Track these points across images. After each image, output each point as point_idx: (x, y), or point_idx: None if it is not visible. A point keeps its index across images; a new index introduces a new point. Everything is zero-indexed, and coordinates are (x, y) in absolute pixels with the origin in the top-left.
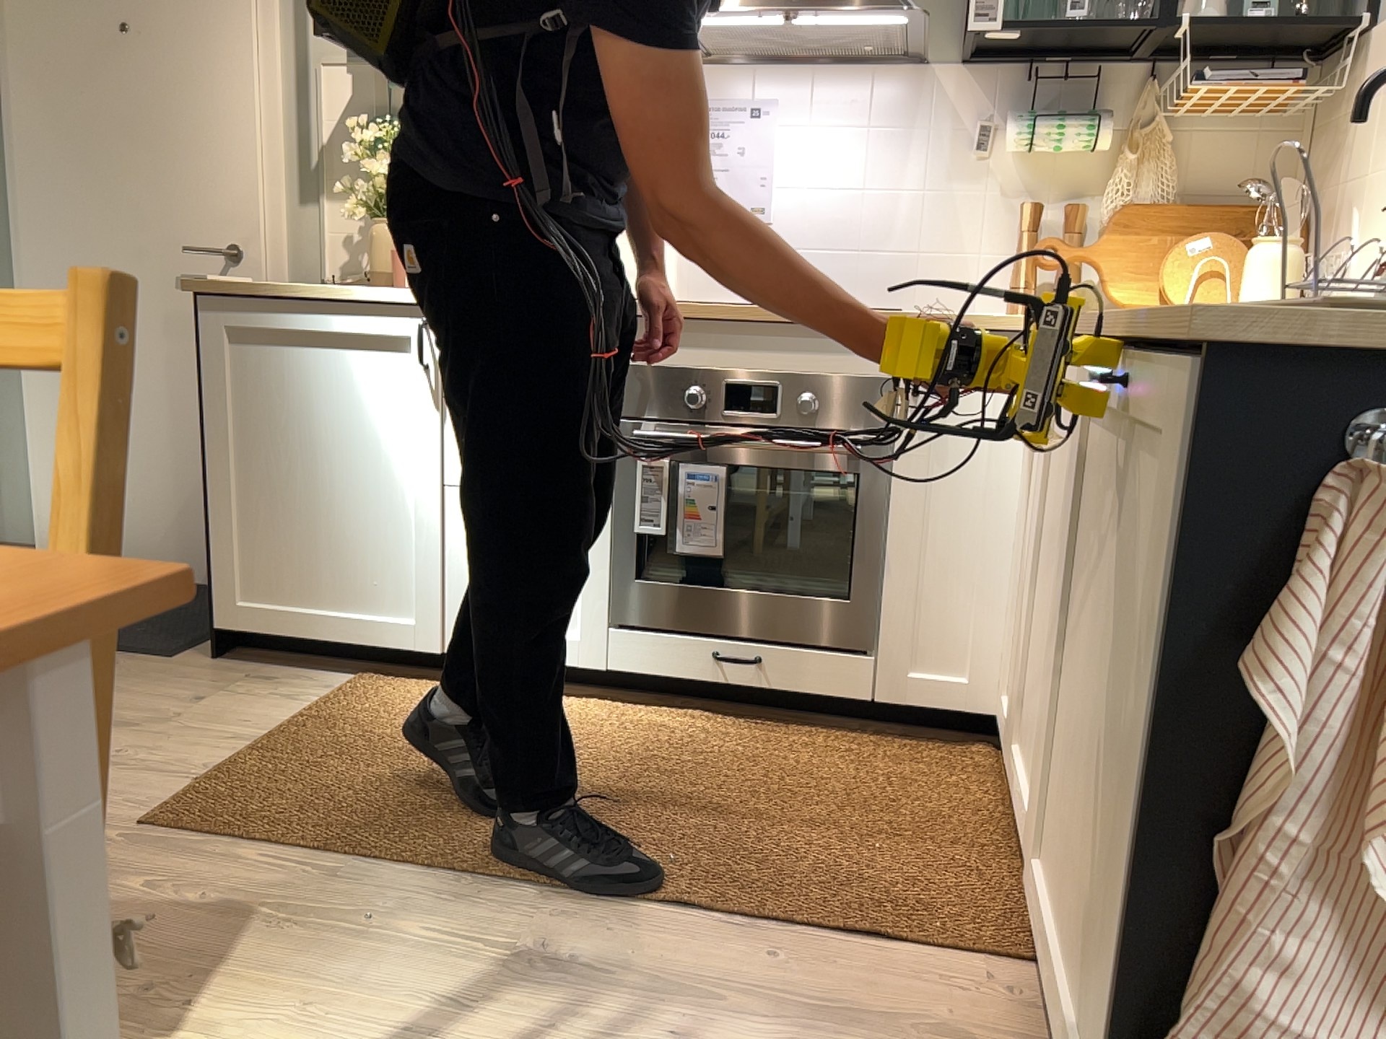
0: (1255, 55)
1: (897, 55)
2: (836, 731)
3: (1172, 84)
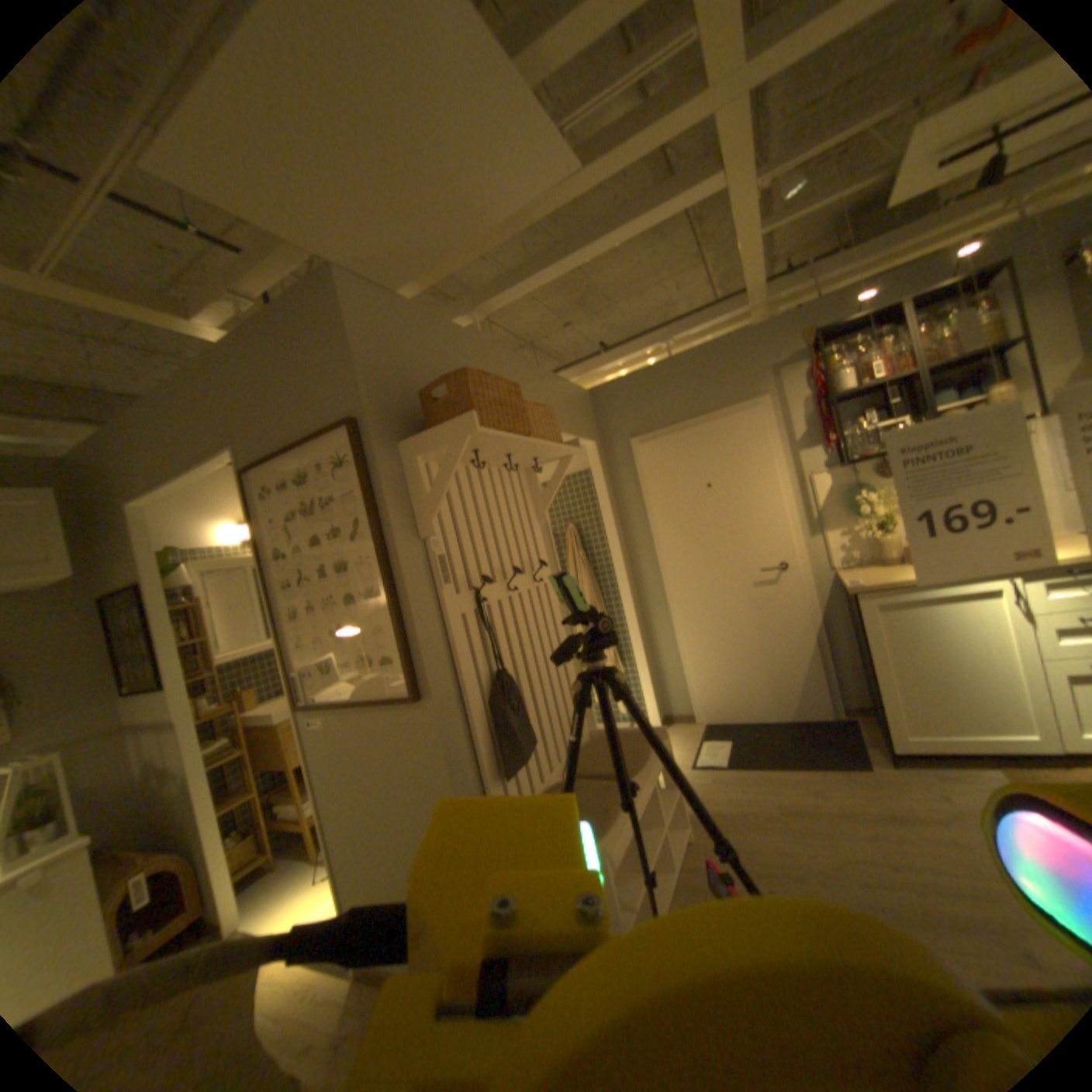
0: None
1: None
2: None
3: None
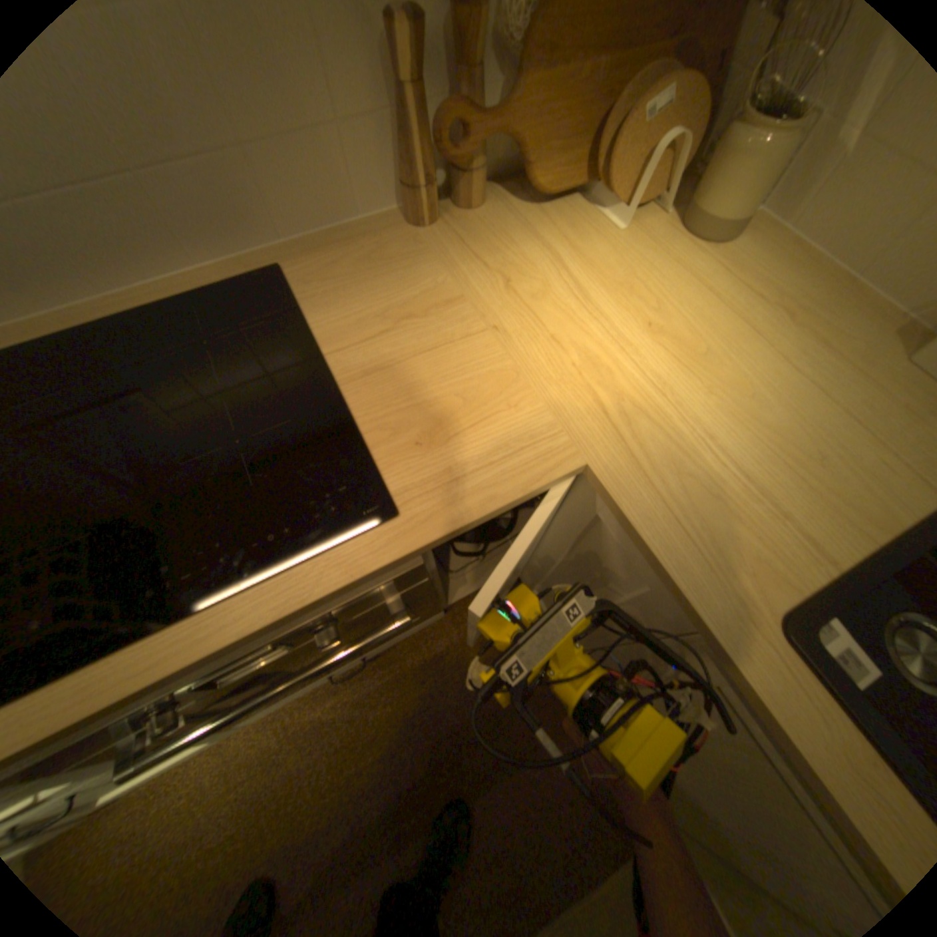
0: None
1: None
2: None
3: None
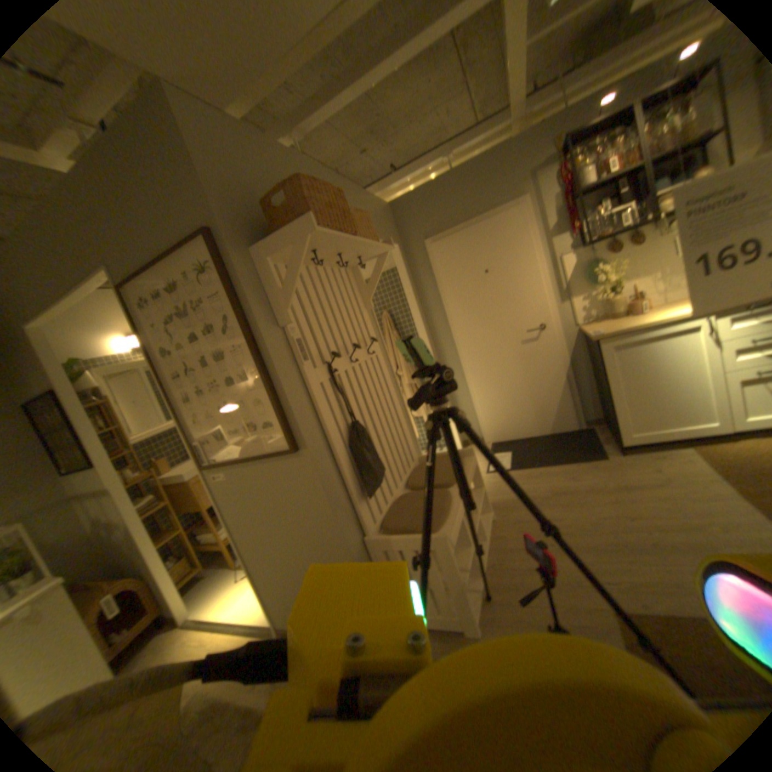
0: None
1: None
2: None
3: None
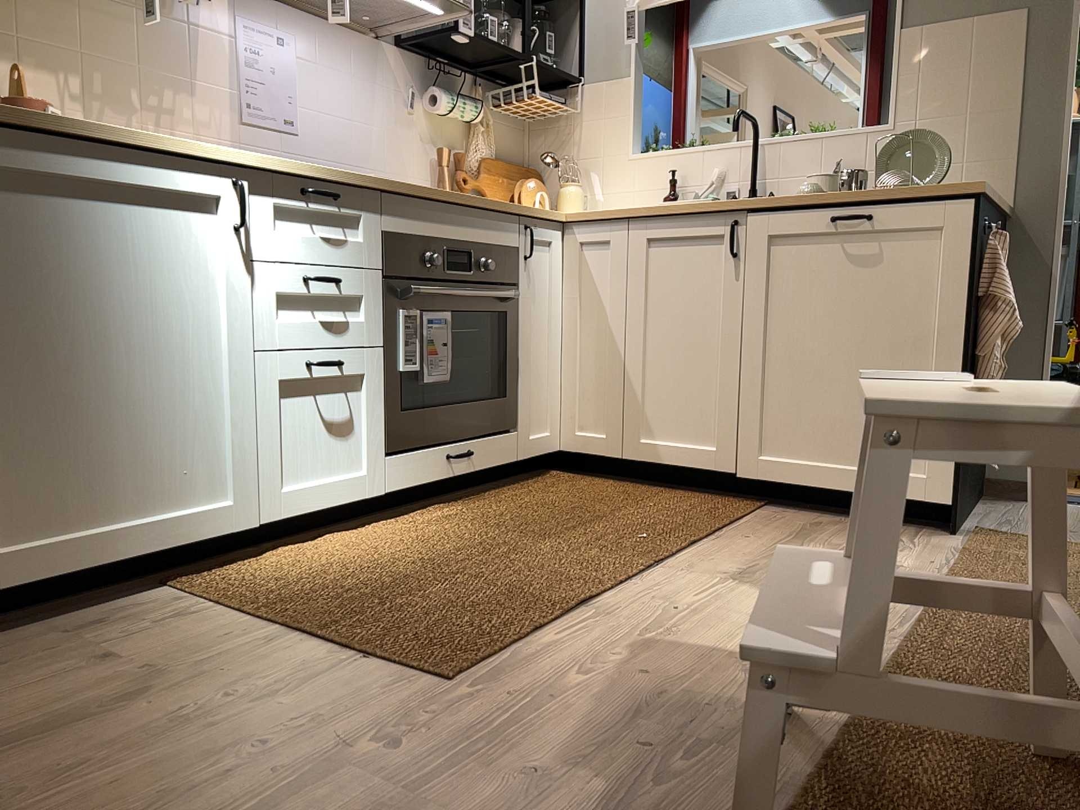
0: (512, 84)
1: (373, 29)
2: (494, 490)
3: (512, 91)
